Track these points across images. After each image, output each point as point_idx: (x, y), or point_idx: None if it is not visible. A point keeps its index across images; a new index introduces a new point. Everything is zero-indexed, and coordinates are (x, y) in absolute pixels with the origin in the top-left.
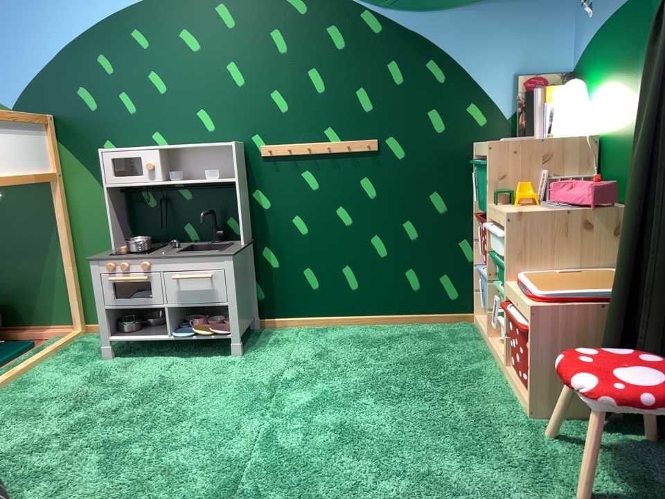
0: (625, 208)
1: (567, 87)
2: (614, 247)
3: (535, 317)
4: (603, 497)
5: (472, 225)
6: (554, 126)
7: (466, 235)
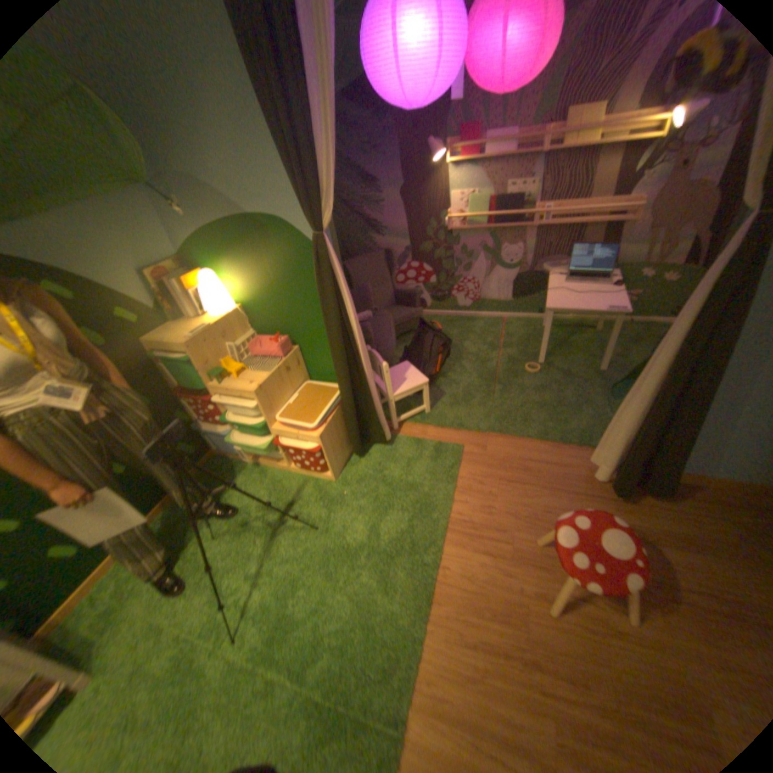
0: (296, 349)
1: (189, 271)
2: (300, 371)
3: (321, 439)
4: (397, 485)
5: (176, 398)
6: (205, 306)
7: (176, 407)
